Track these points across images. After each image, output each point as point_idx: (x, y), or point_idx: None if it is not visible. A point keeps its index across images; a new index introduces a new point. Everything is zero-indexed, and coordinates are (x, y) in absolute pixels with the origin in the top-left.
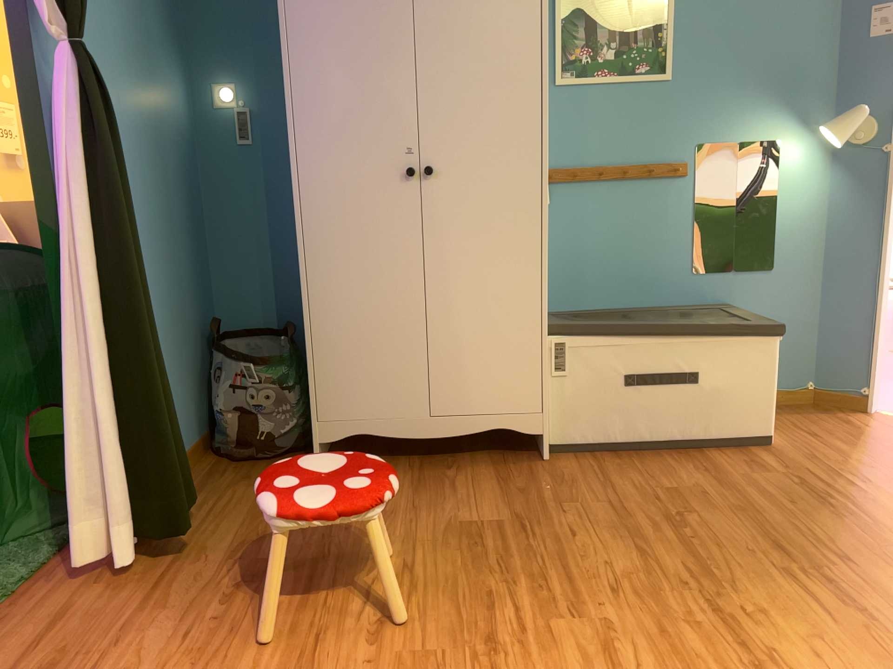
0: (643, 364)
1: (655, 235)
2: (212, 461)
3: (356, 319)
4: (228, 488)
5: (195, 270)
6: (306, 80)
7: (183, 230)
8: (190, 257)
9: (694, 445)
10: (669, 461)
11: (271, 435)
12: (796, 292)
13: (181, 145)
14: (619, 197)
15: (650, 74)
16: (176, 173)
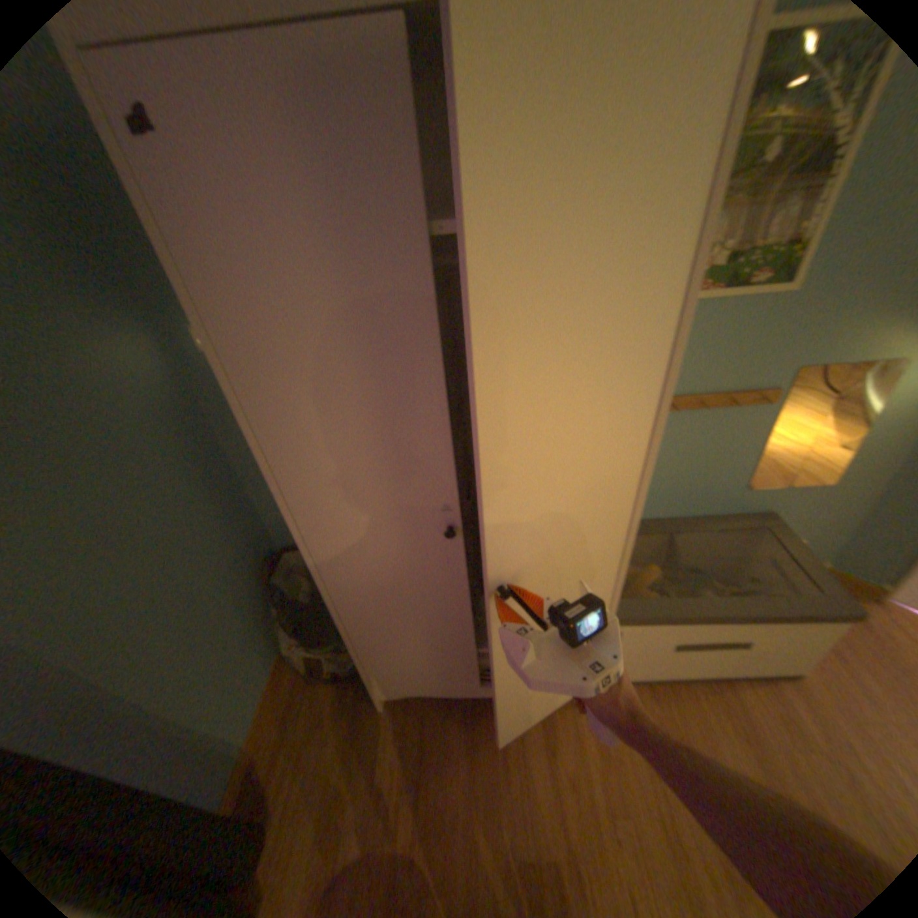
0: (705, 641)
1: (720, 458)
2: (290, 695)
3: (405, 637)
4: (305, 760)
5: (229, 536)
6: (285, 430)
7: (198, 520)
8: (218, 534)
9: (733, 683)
10: (712, 711)
11: (338, 676)
12: (851, 500)
13: (162, 428)
14: (689, 425)
15: (773, 282)
16: (165, 471)
